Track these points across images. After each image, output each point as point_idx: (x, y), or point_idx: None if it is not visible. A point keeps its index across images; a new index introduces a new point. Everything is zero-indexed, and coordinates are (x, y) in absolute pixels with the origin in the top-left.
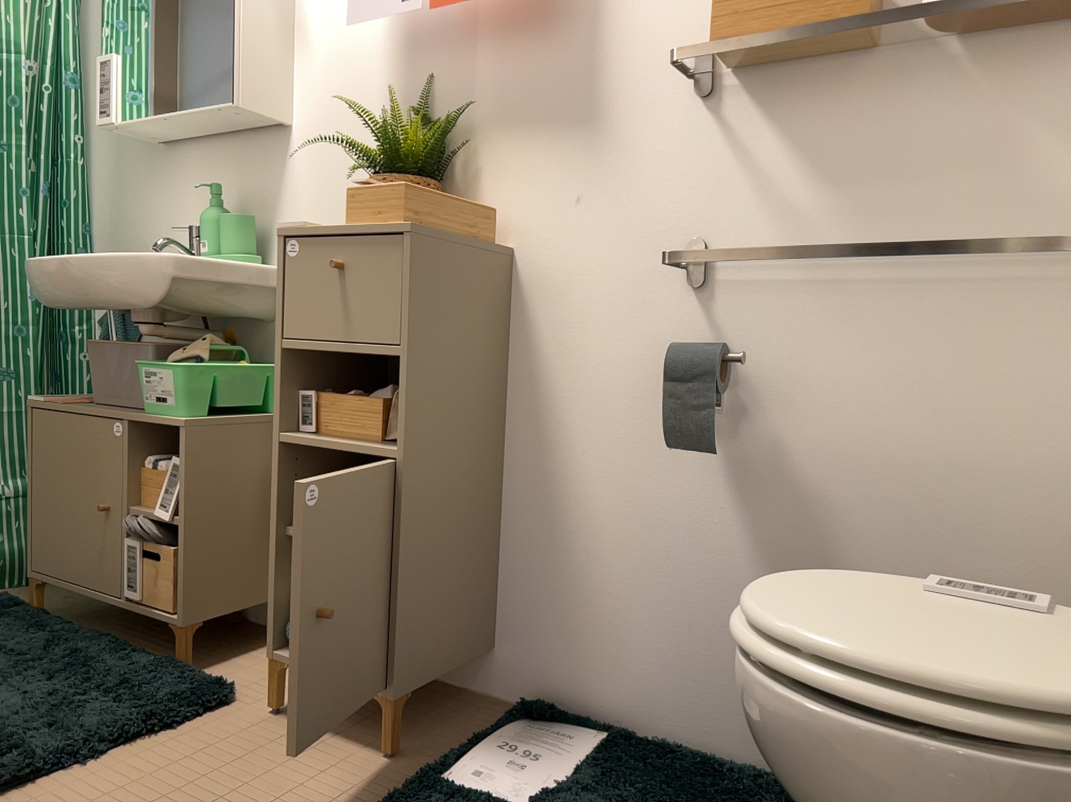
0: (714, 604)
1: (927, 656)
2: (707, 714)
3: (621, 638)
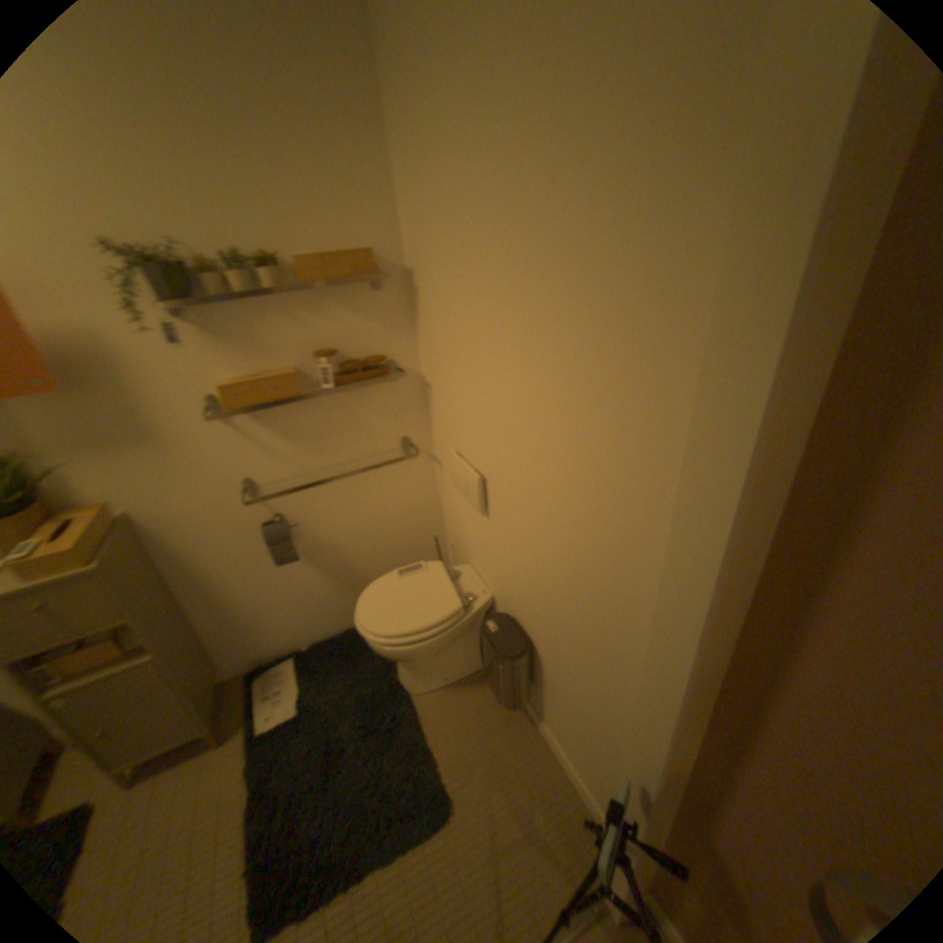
0: (309, 597)
1: (418, 618)
2: (320, 627)
3: (275, 628)
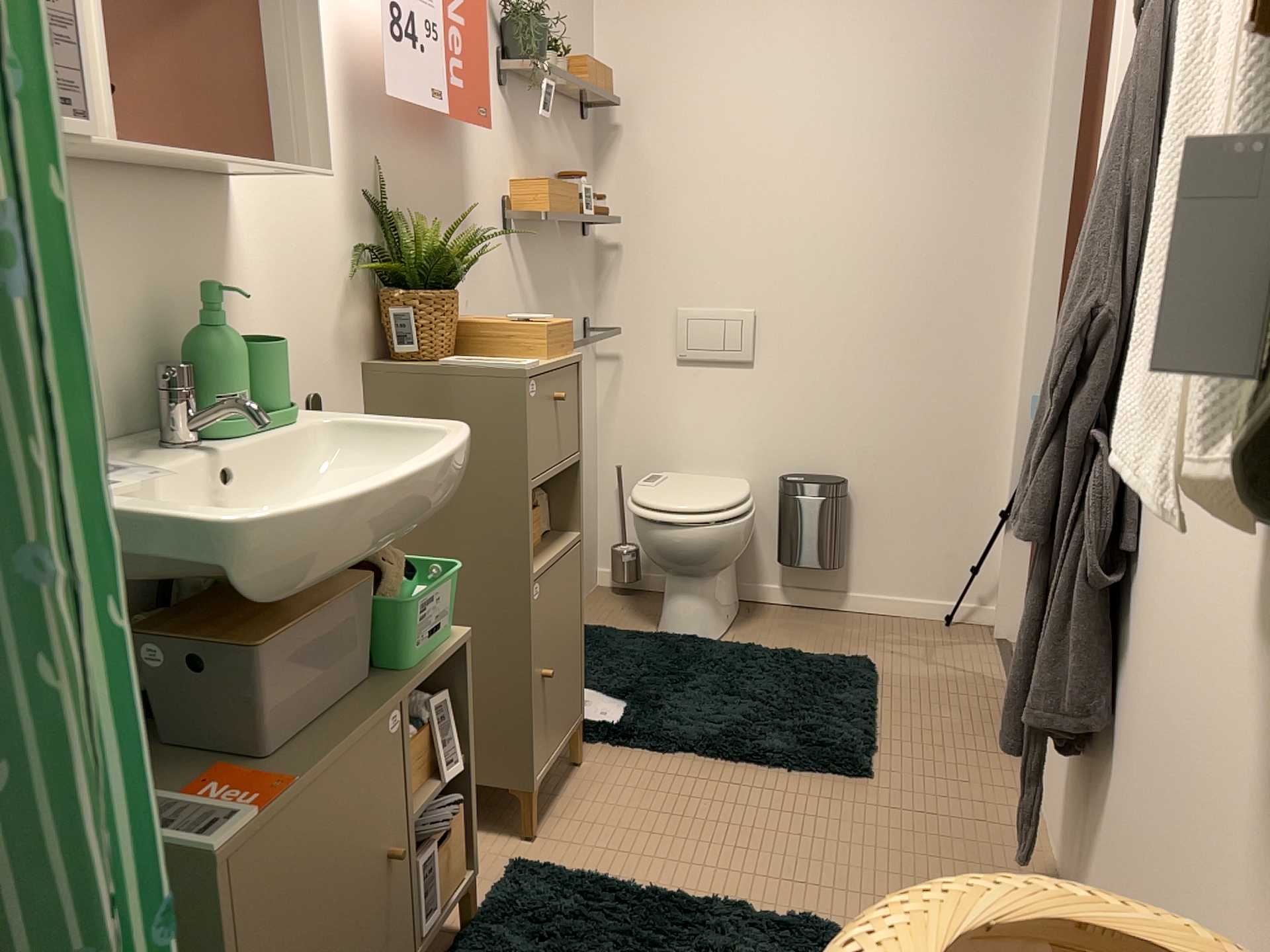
0: None
1: (733, 493)
2: None
3: None
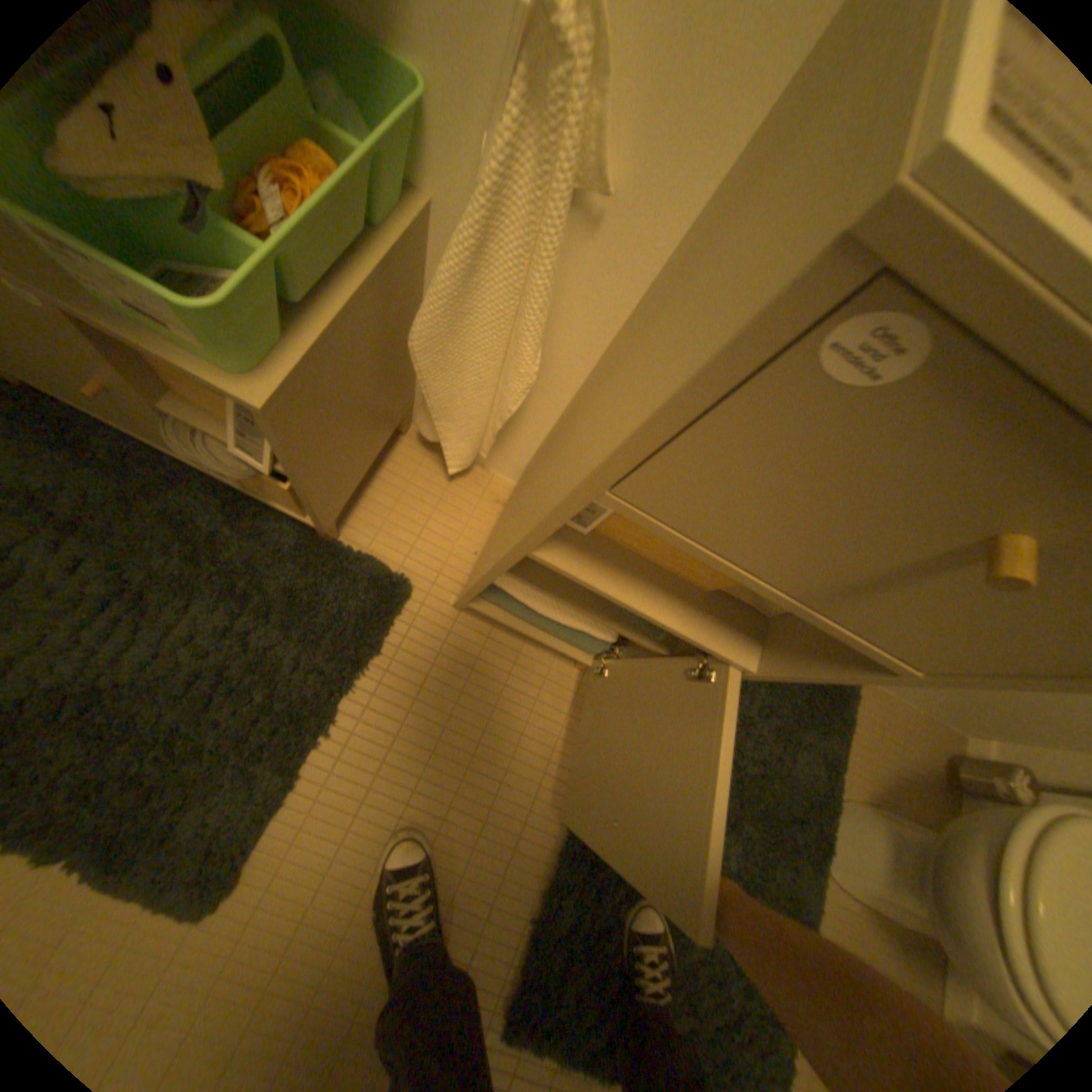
0: None
1: None
2: None
3: None
